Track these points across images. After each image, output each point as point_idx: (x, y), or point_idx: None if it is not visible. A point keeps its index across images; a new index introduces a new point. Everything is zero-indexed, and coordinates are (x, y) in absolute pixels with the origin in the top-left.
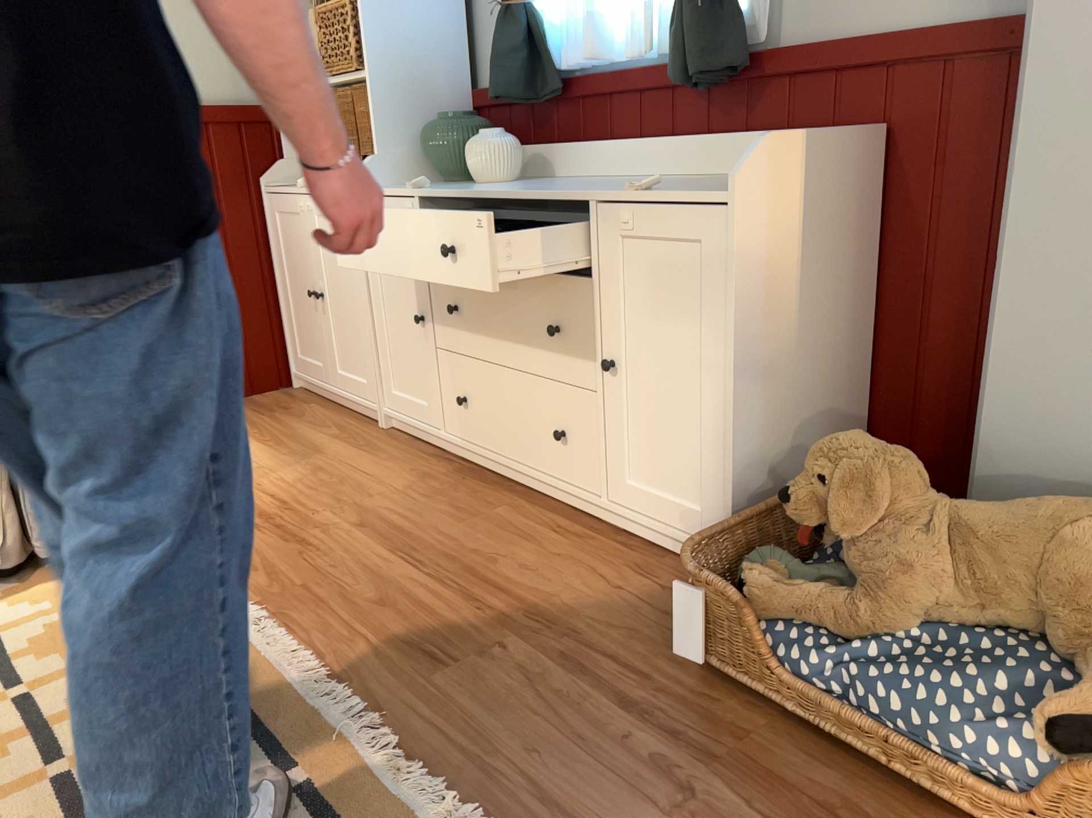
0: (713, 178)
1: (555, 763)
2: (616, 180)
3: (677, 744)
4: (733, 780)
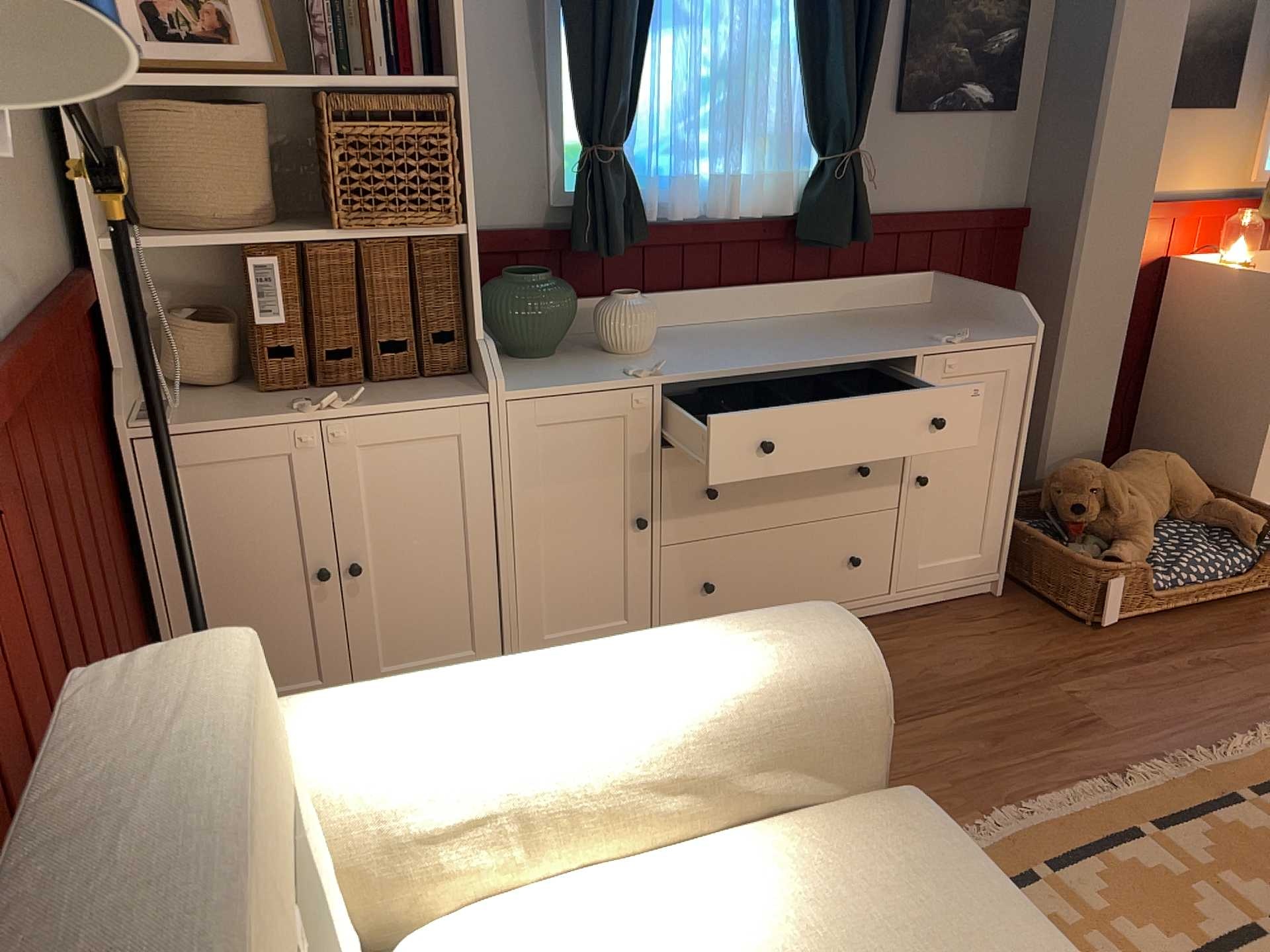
0: (834, 316)
1: (1201, 695)
2: (738, 326)
3: (1176, 654)
4: (1204, 646)
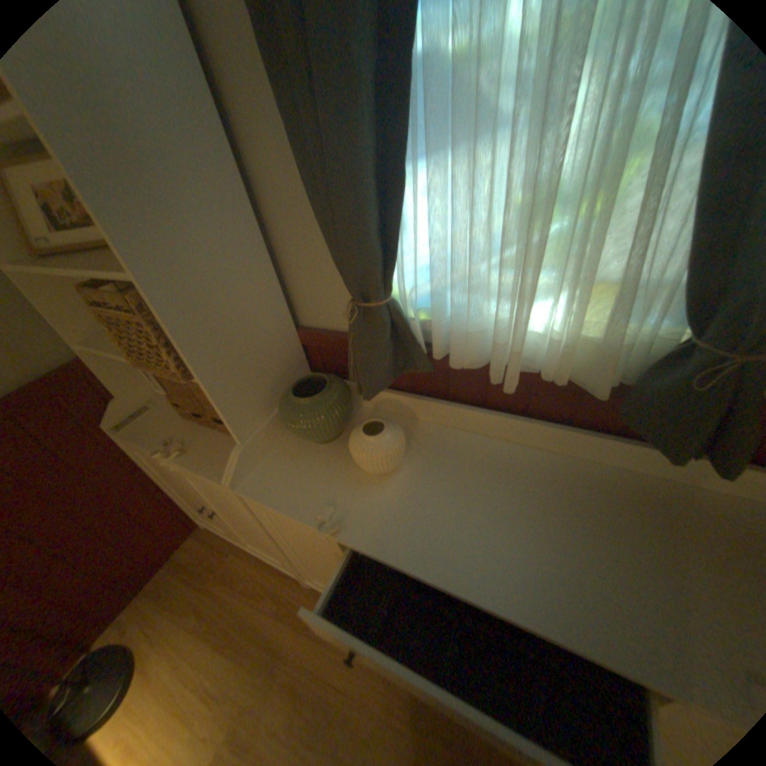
0: (662, 494)
1: None
2: (522, 462)
3: None
4: None
